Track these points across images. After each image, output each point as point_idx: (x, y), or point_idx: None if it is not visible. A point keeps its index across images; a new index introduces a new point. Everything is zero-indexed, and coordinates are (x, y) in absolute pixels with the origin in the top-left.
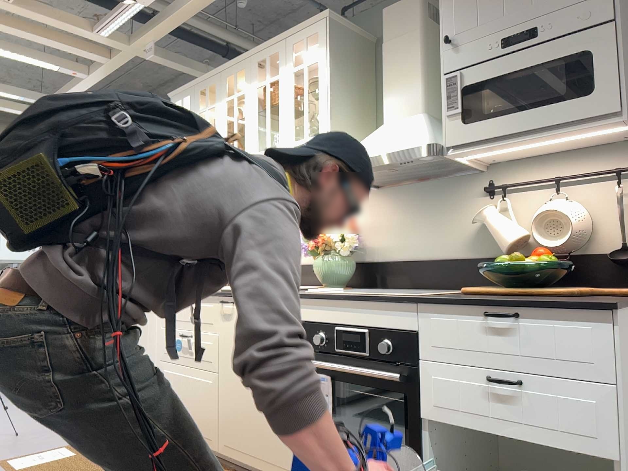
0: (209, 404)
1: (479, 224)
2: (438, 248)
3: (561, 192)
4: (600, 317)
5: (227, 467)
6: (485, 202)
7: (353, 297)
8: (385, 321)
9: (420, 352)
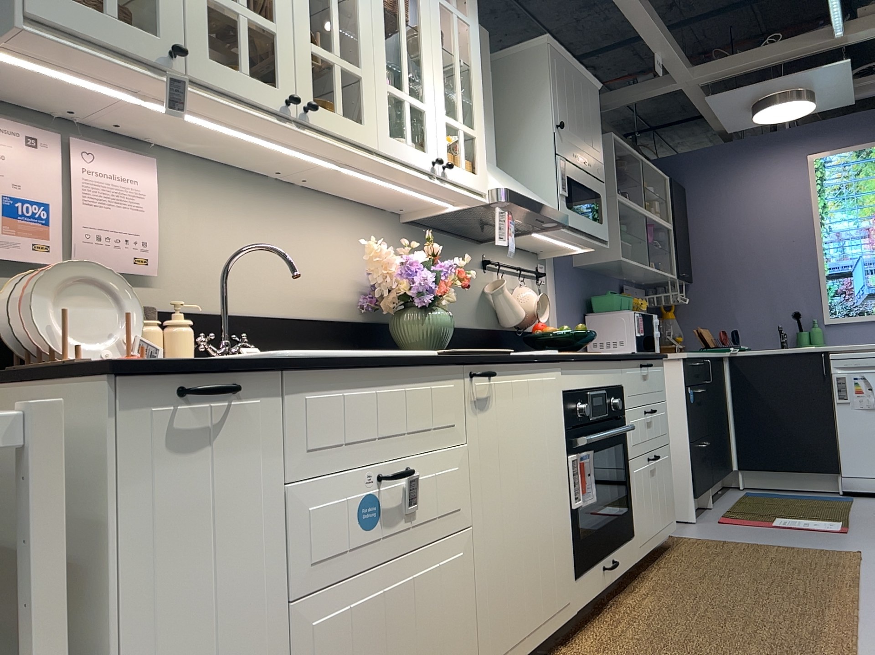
0: (460, 608)
1: (482, 295)
2: (457, 315)
3: (518, 280)
4: (663, 363)
5: None
6: (484, 275)
7: (600, 356)
8: (611, 378)
9: (625, 402)
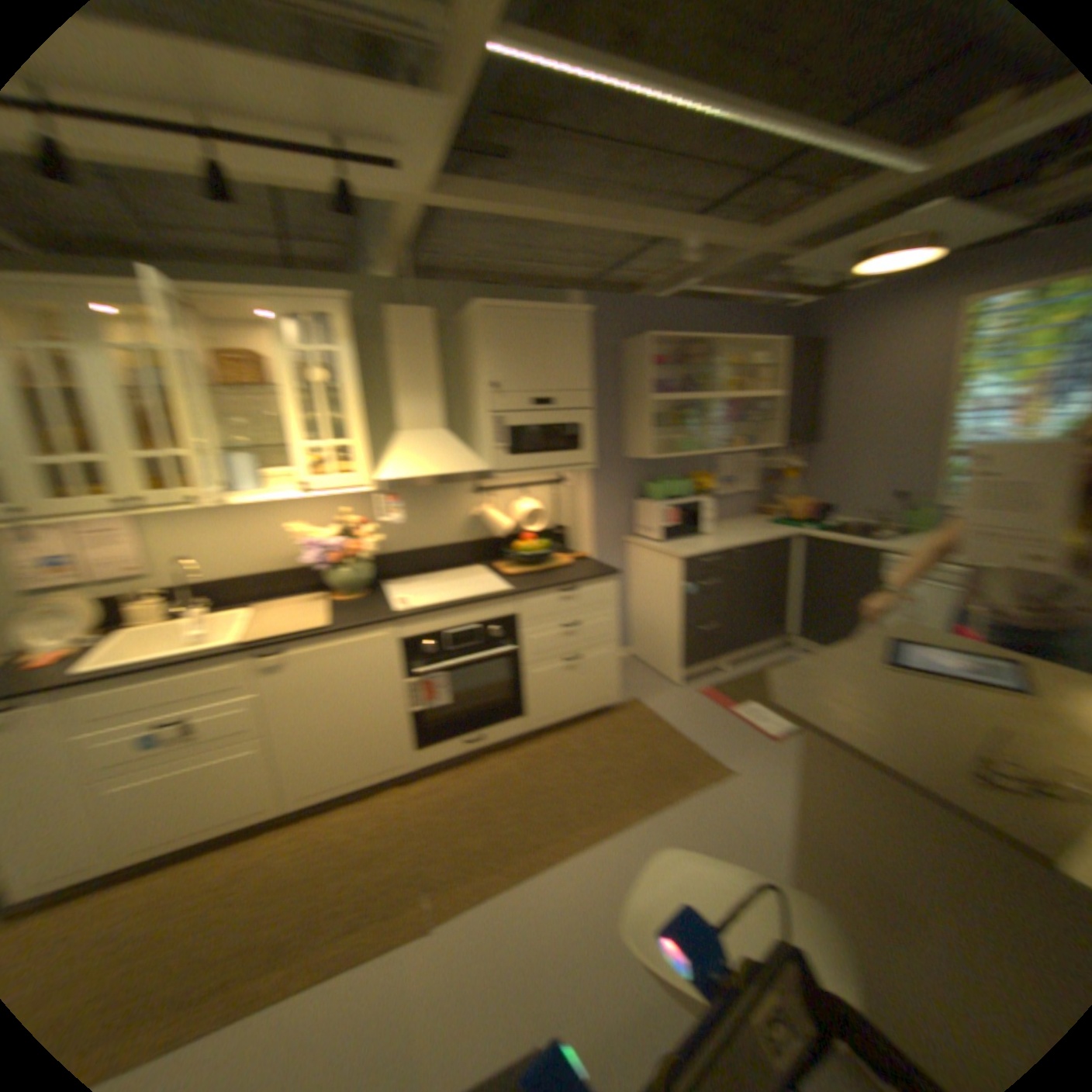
0: (244, 780)
1: (465, 517)
2: (431, 538)
3: (518, 494)
4: (606, 579)
5: (278, 825)
6: (469, 500)
7: (458, 605)
8: (486, 614)
9: (514, 626)
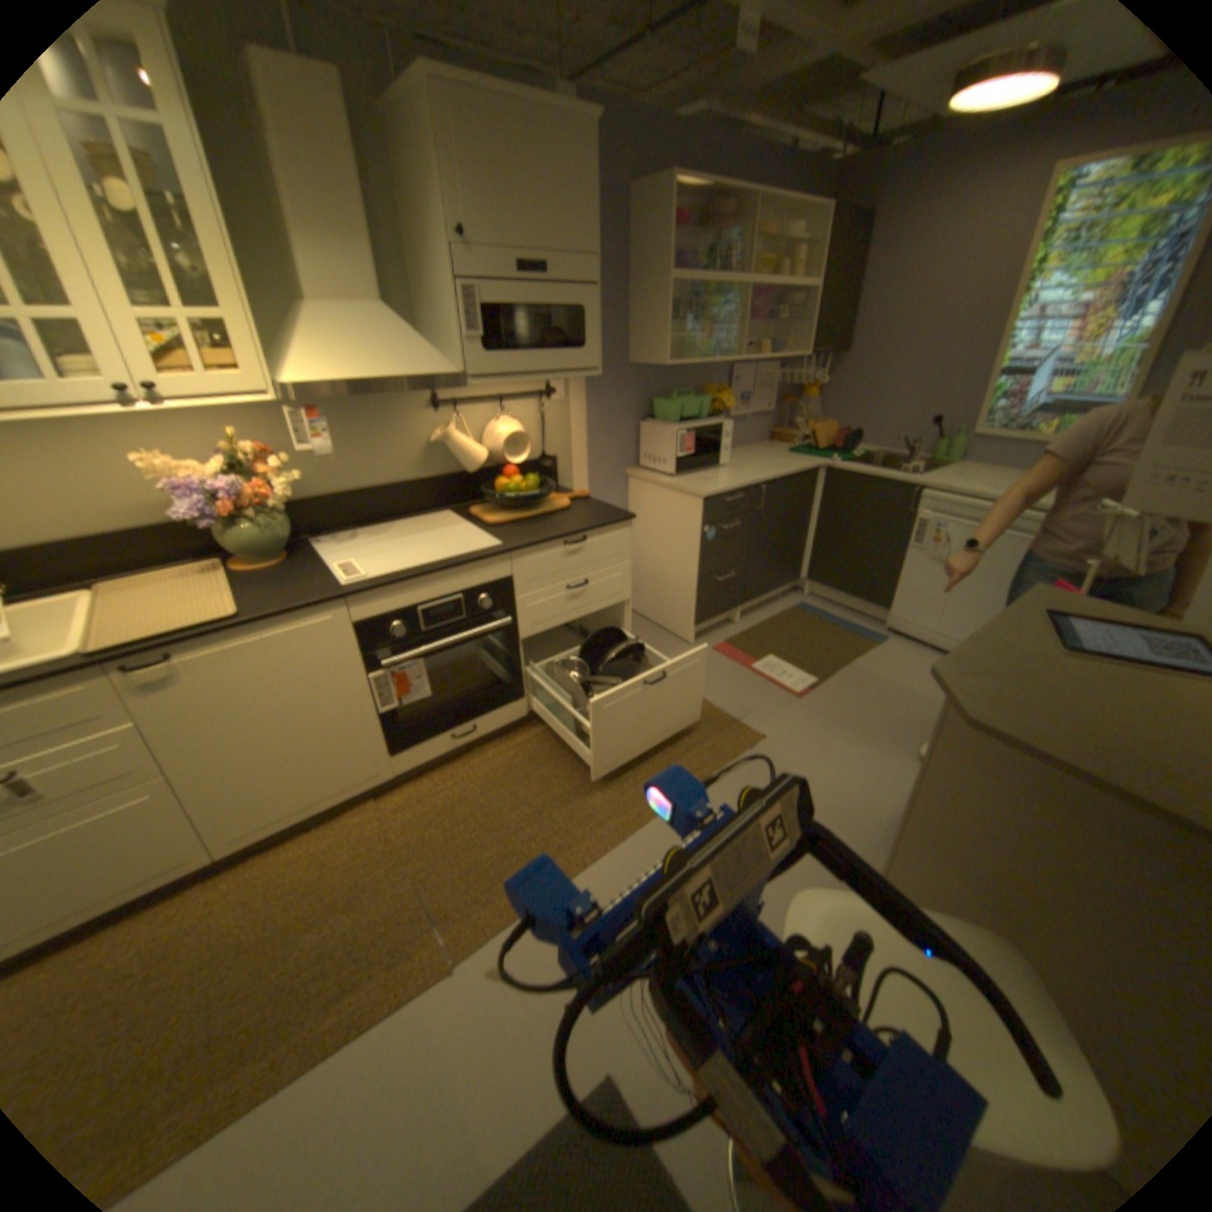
0: (159, 828)
1: (428, 443)
2: (383, 474)
3: (500, 411)
4: (625, 528)
5: (222, 867)
6: (432, 418)
7: (441, 570)
8: (479, 580)
9: (515, 593)
